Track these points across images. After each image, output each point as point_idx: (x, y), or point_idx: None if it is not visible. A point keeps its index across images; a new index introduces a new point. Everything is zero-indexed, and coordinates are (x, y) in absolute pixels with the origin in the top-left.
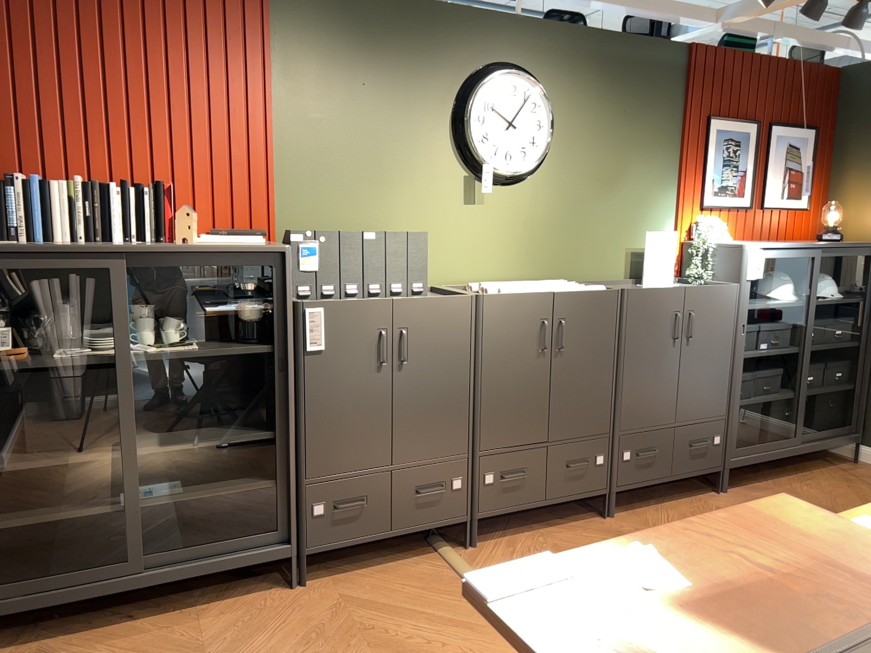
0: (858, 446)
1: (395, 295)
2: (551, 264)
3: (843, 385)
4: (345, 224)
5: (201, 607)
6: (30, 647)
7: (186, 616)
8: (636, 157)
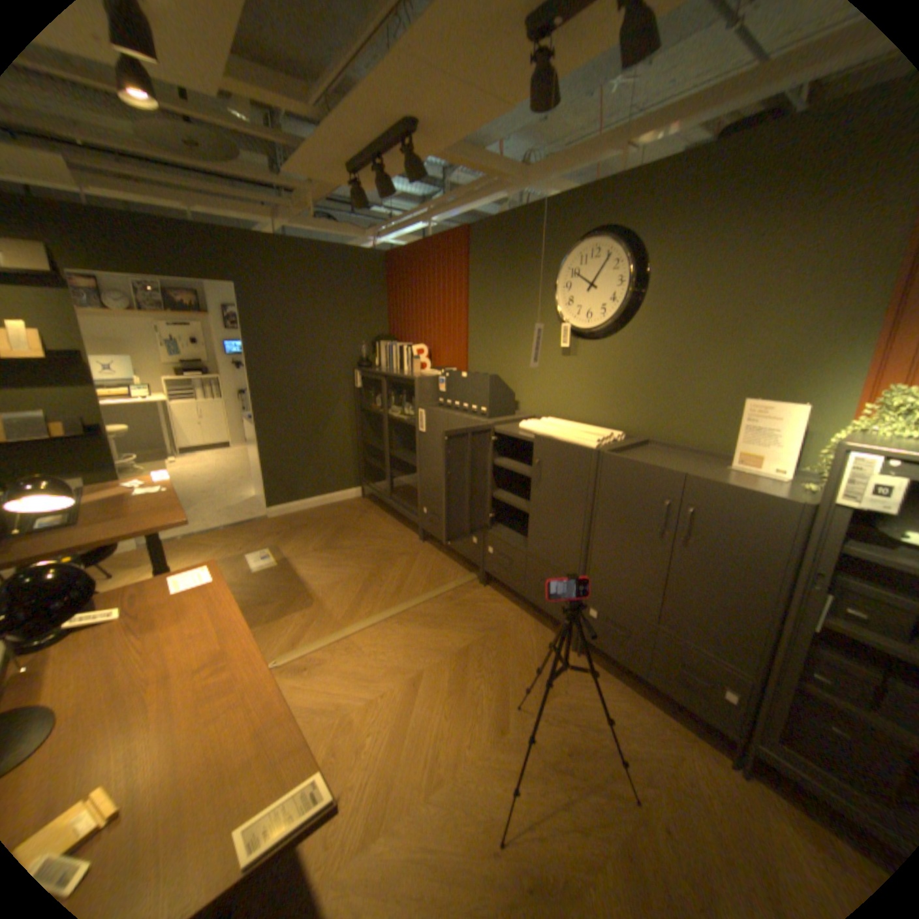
0: None
1: (474, 414)
2: (635, 417)
3: None
4: (495, 368)
5: (402, 526)
6: (373, 507)
7: (396, 525)
8: (780, 294)
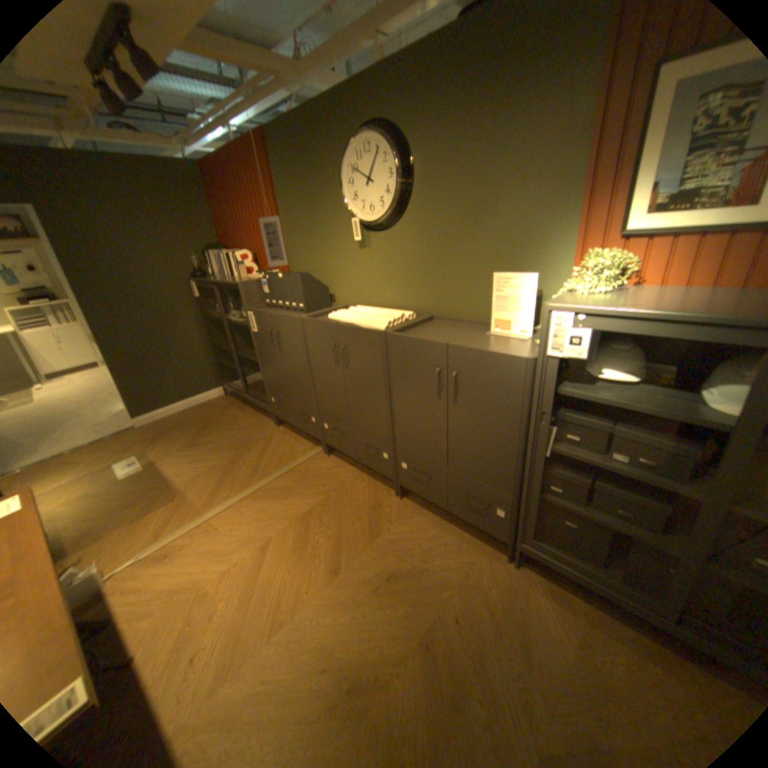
0: None
1: (295, 310)
2: (421, 298)
3: None
4: (310, 265)
5: (260, 415)
6: (235, 401)
7: (254, 415)
8: (510, 176)
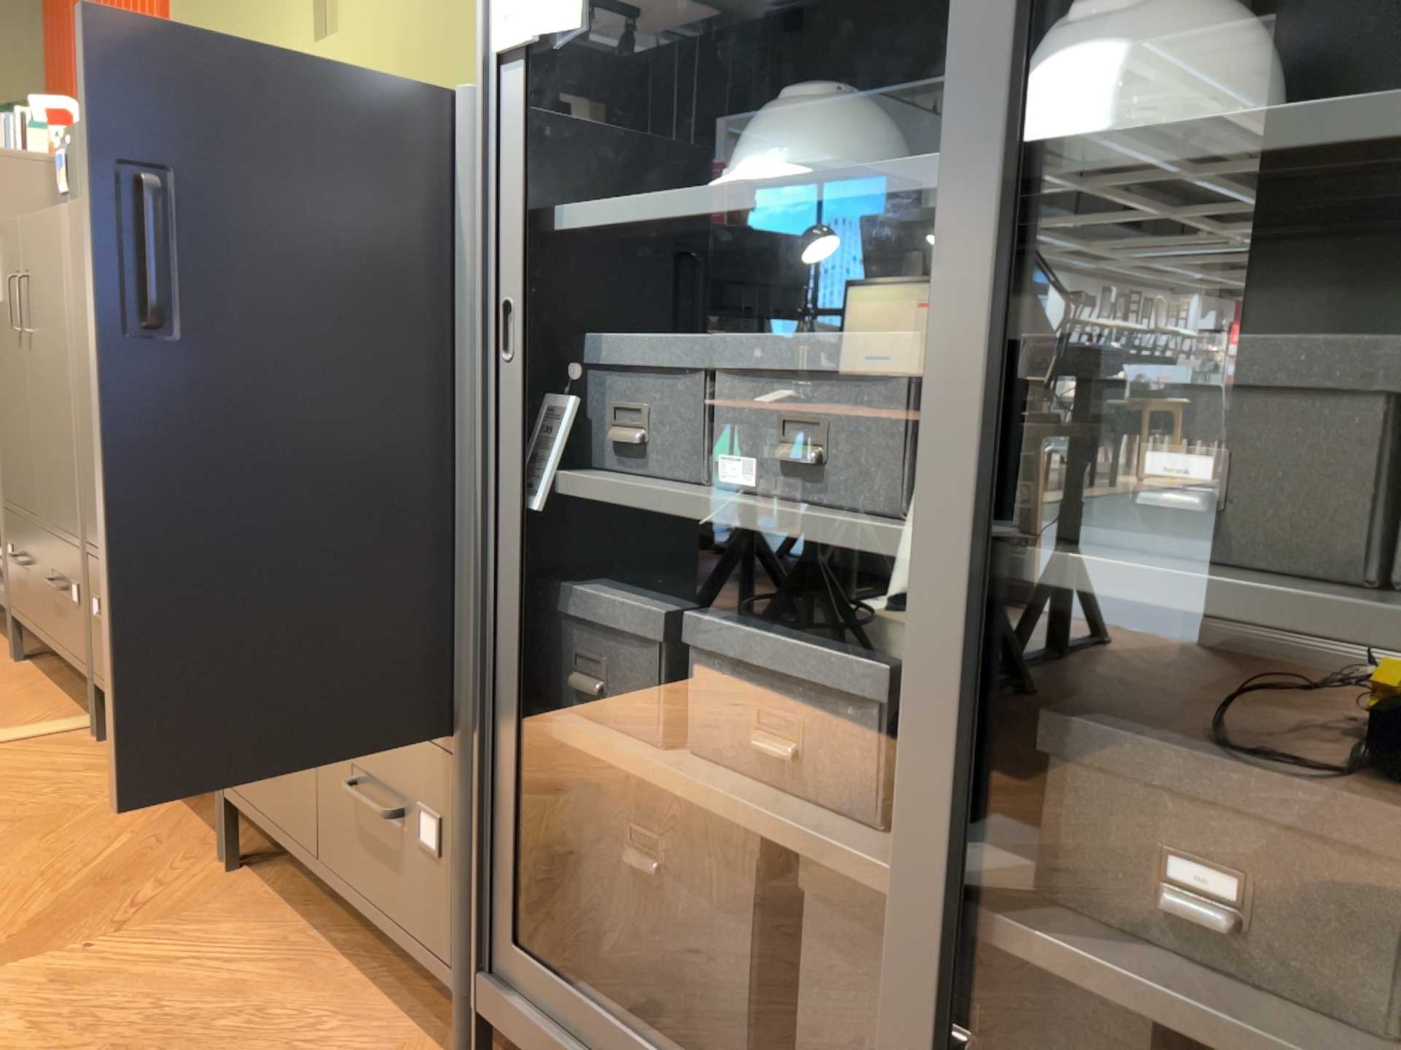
0: None
1: None
2: None
3: None
4: None
5: None
6: None
7: None
8: None
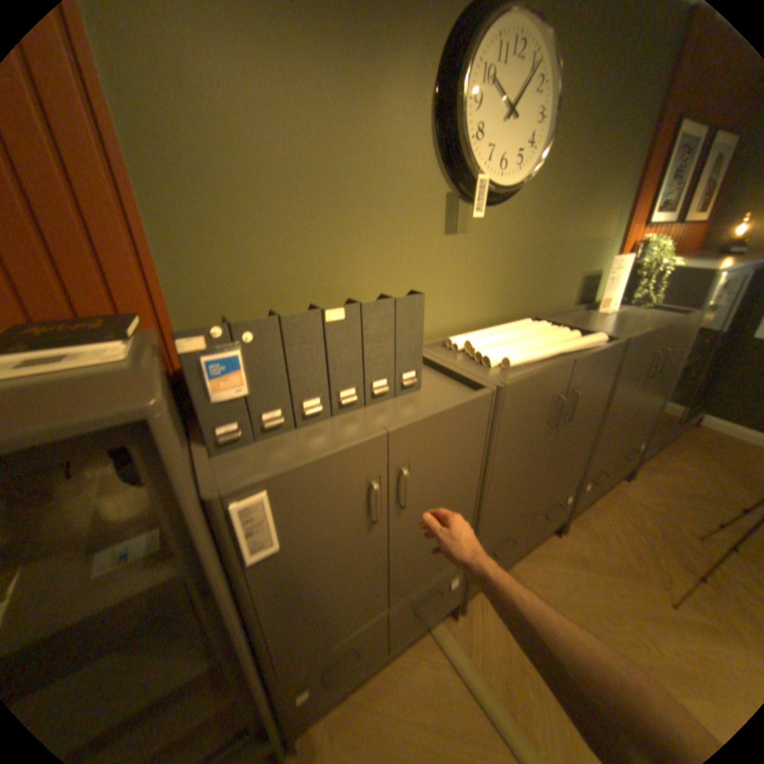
0: (699, 414)
1: (379, 396)
2: (521, 299)
3: (707, 373)
4: (287, 280)
5: None
6: None
7: None
8: (612, 165)
